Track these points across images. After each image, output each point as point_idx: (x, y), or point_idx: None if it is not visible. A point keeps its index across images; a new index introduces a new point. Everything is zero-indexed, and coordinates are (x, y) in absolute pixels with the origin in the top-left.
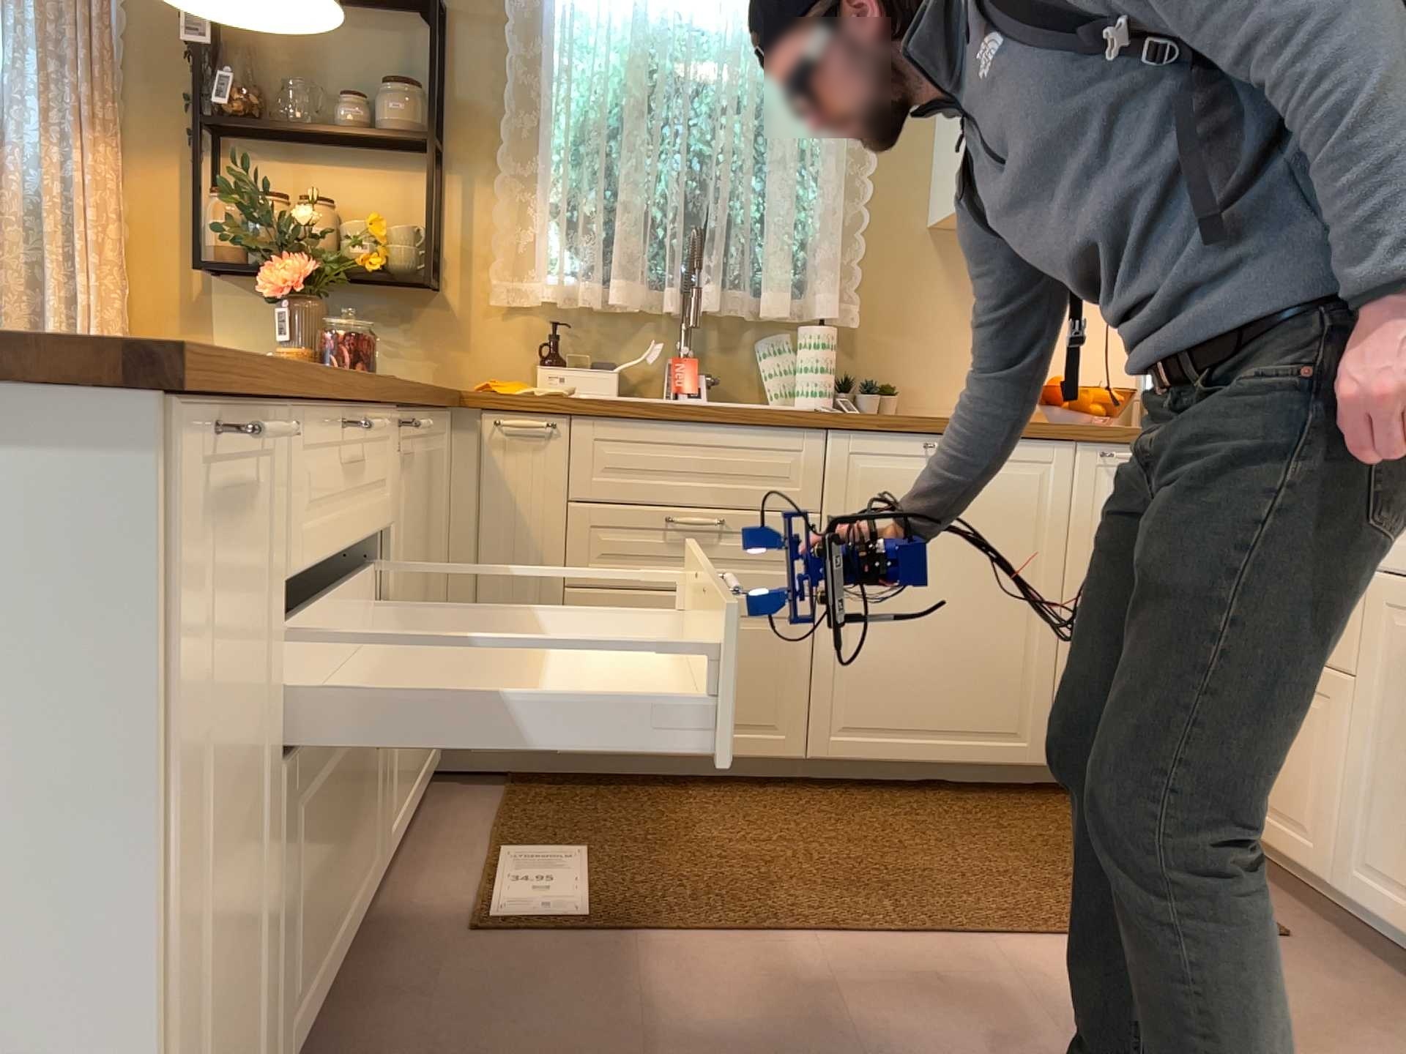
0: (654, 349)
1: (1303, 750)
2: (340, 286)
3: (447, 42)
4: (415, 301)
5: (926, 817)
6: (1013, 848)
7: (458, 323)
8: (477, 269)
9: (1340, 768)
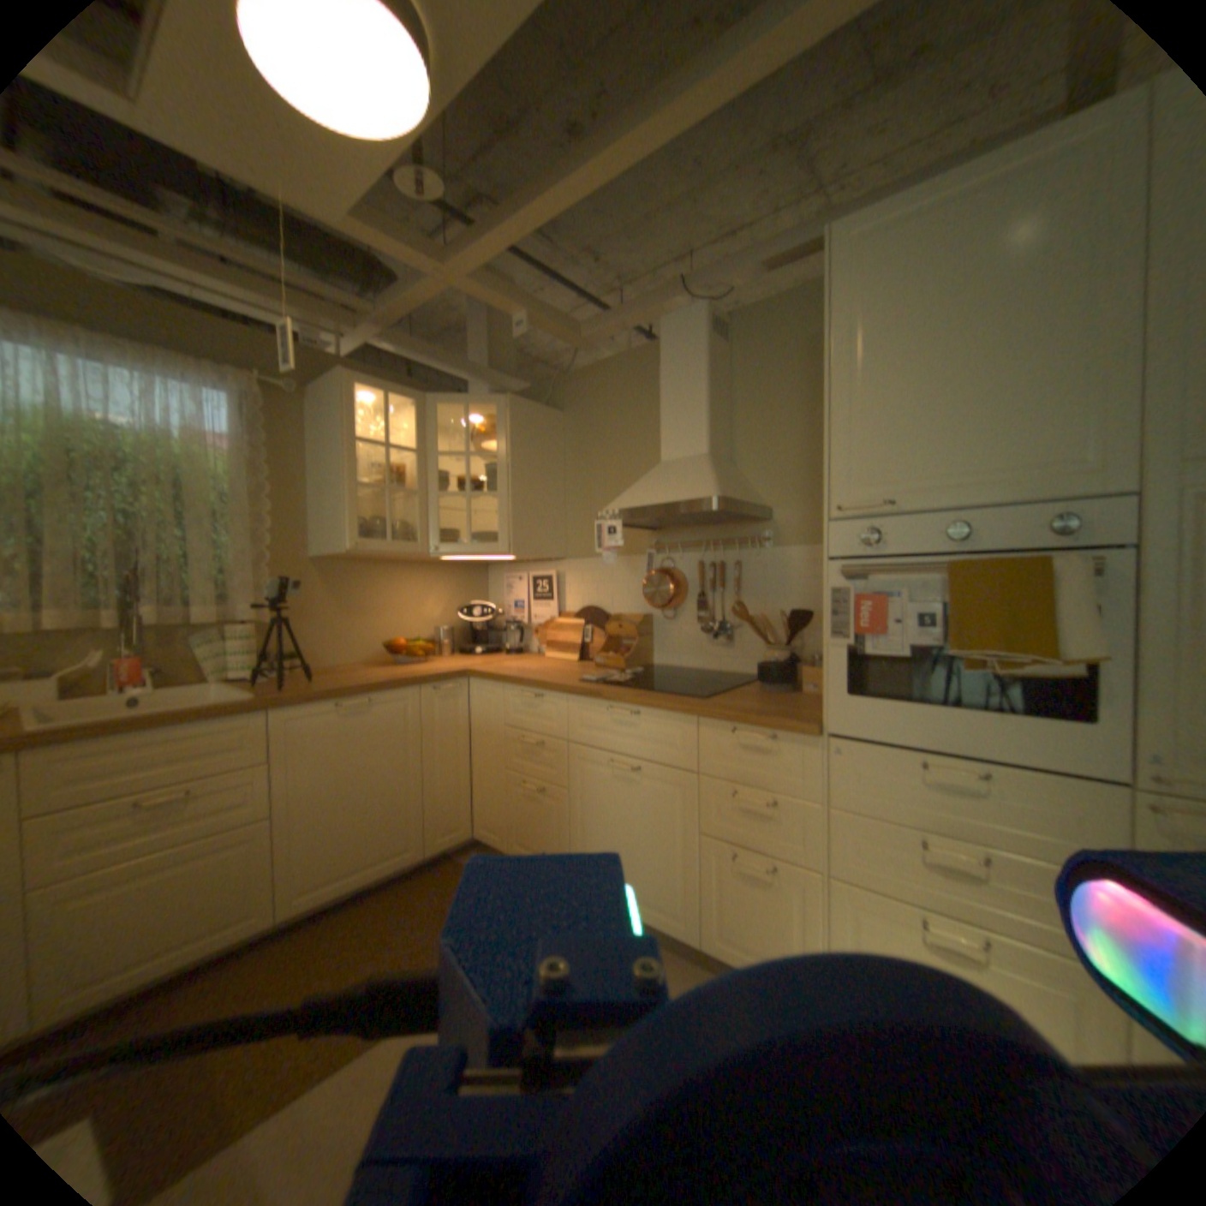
0: (92, 662)
1: (547, 825)
2: None
3: None
4: None
5: (361, 930)
6: (418, 929)
7: None
8: None
9: (565, 832)
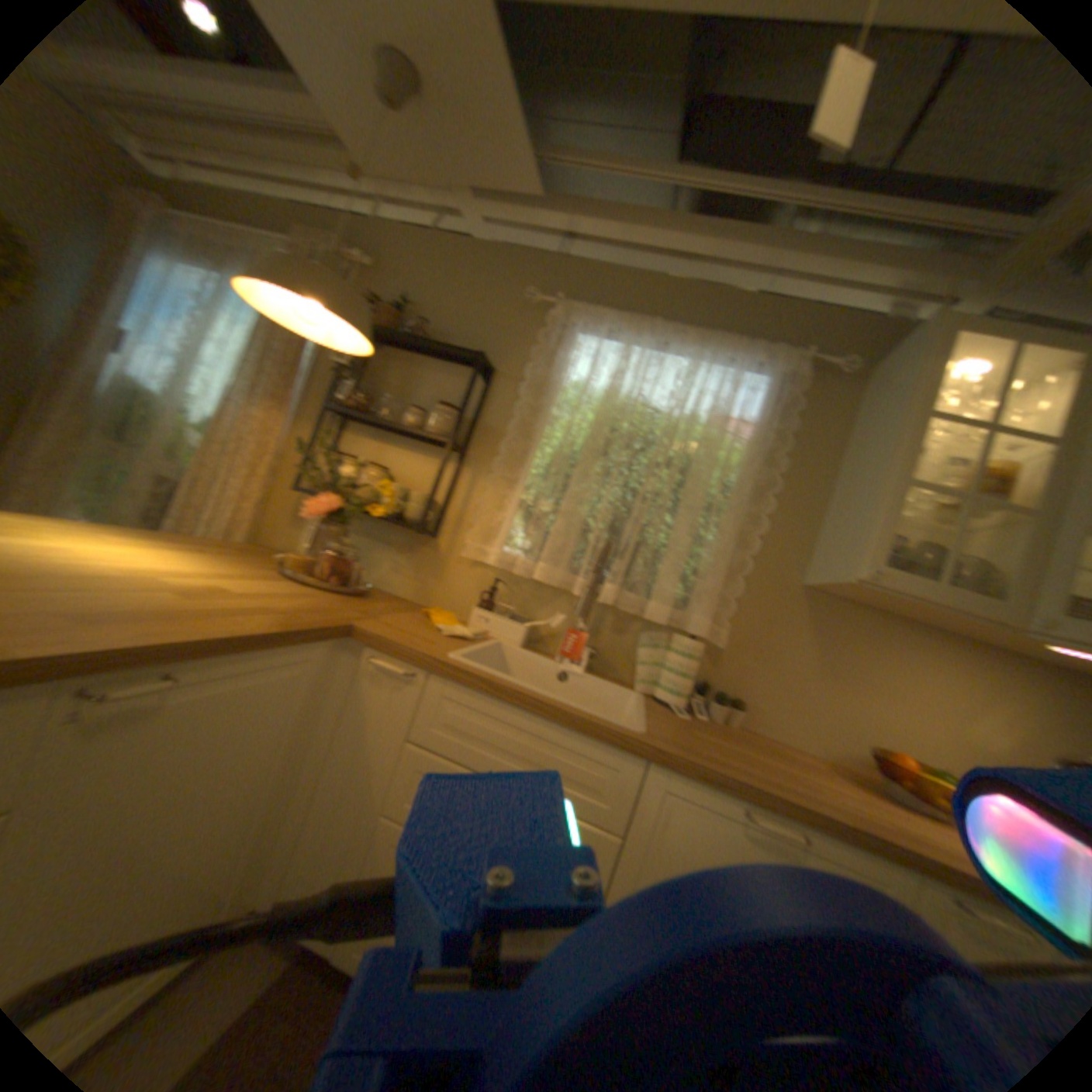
0: (560, 622)
1: None
2: (383, 522)
3: (492, 391)
4: (422, 544)
5: None
6: None
7: (443, 564)
8: (466, 533)
9: None
